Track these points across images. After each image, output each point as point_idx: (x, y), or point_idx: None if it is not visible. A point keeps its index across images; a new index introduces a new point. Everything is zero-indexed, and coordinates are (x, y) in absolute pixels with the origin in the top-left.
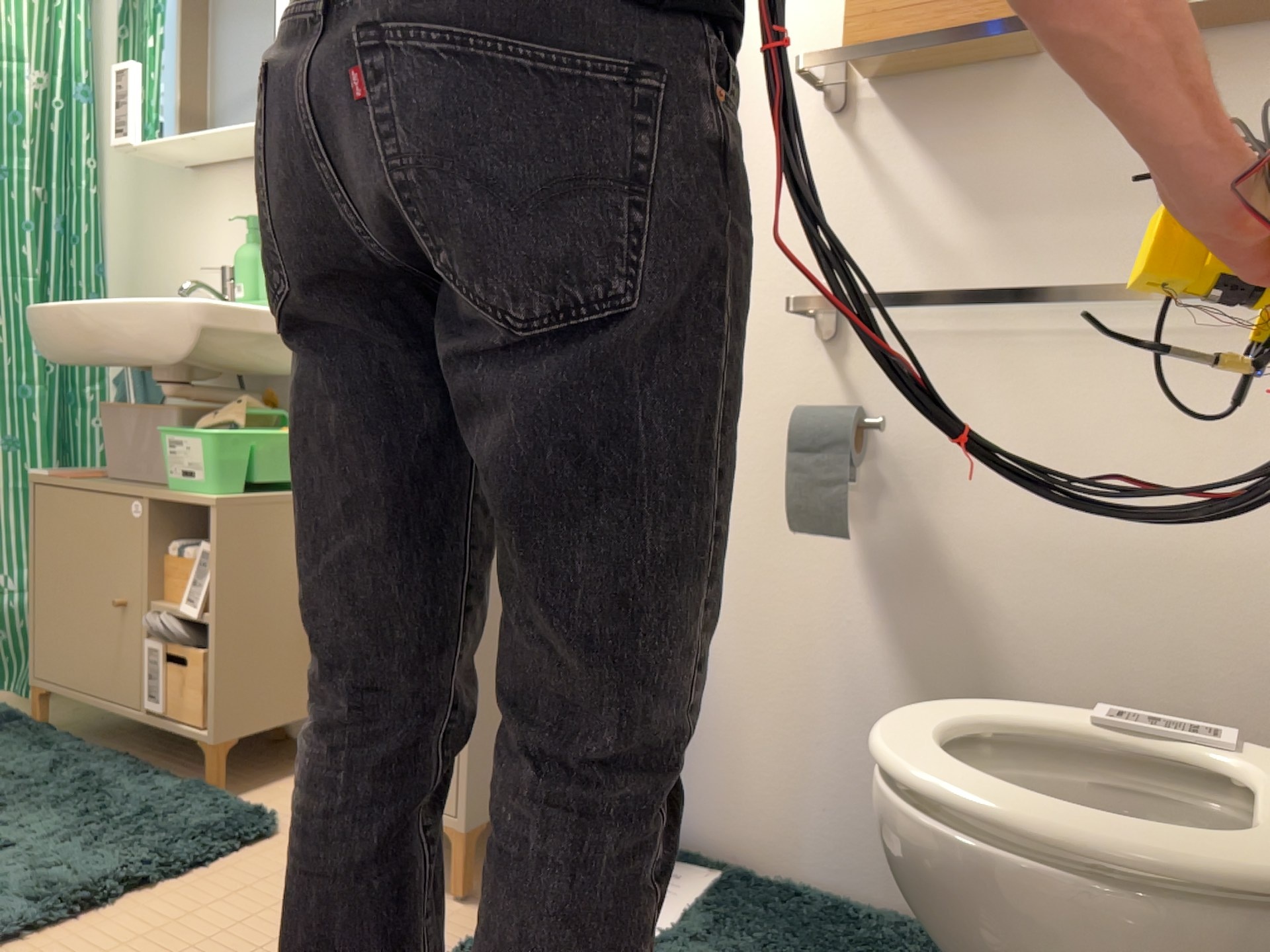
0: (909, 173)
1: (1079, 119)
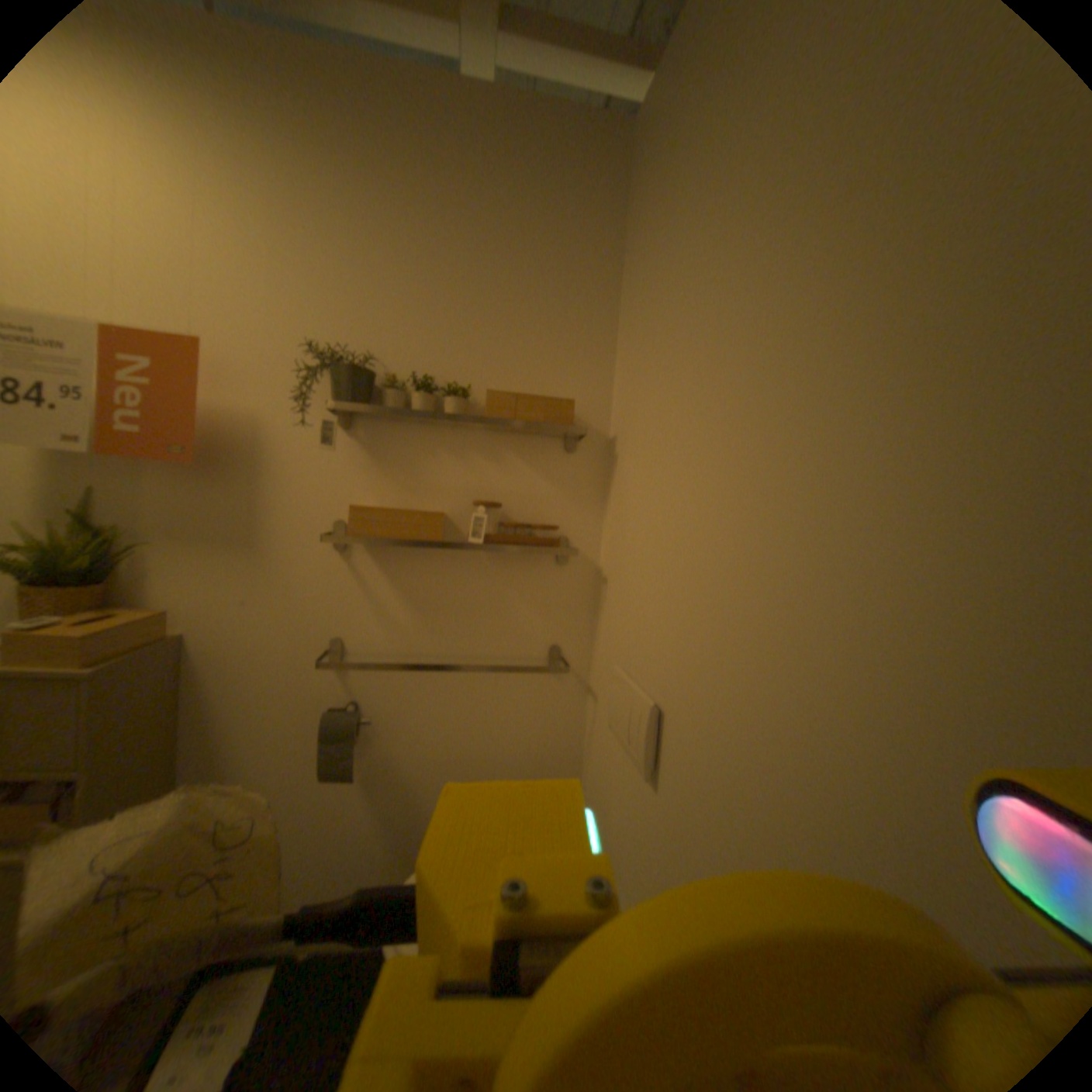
0: (385, 584)
1: (465, 571)
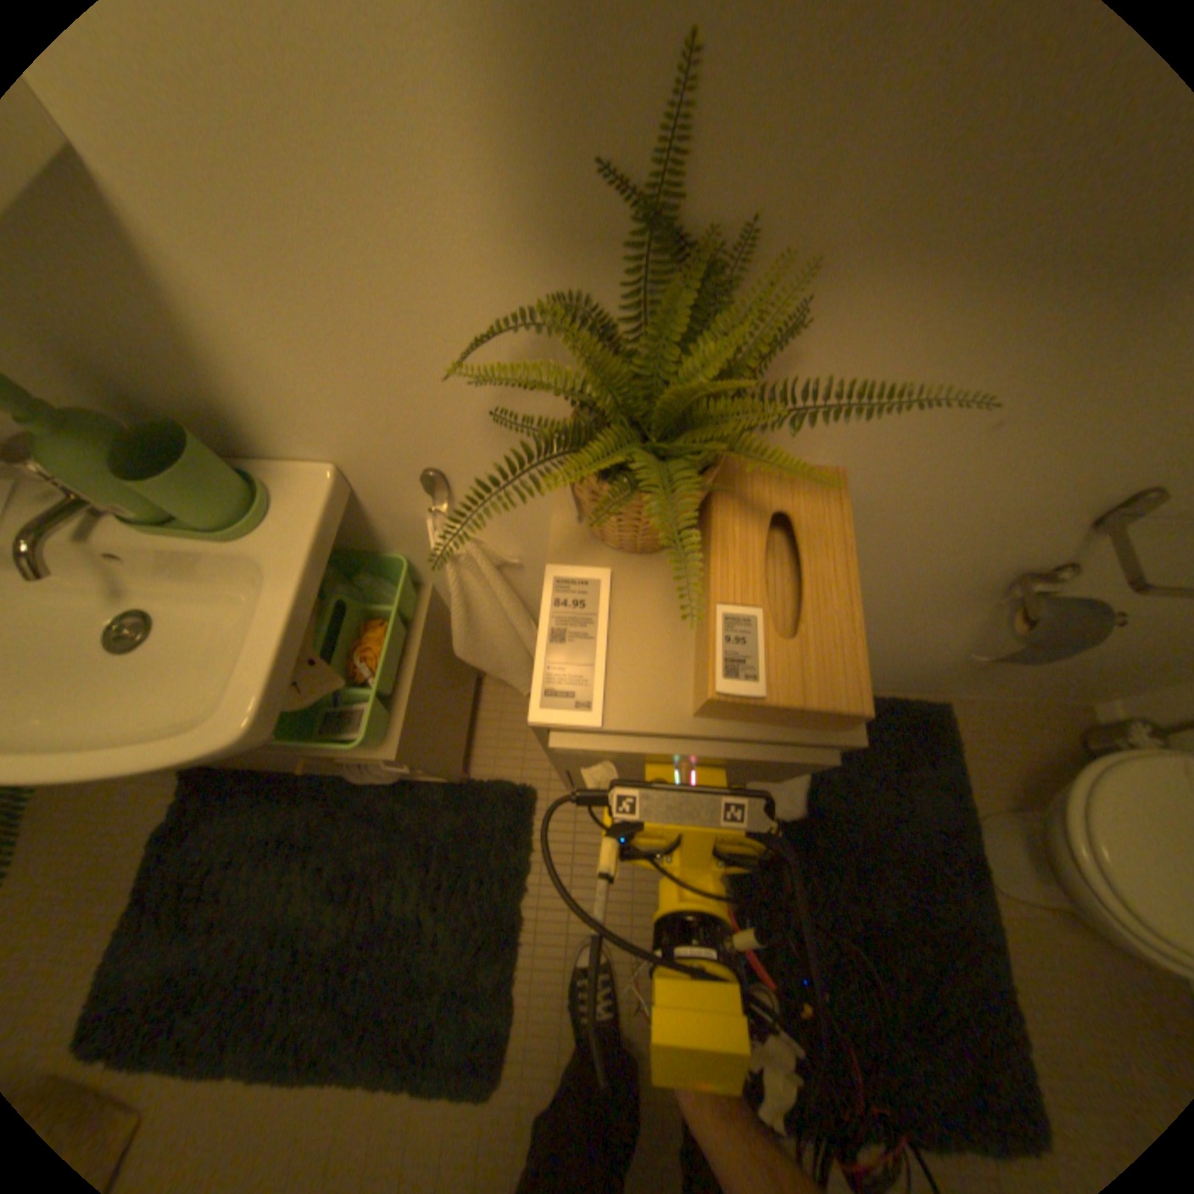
0: None
1: None
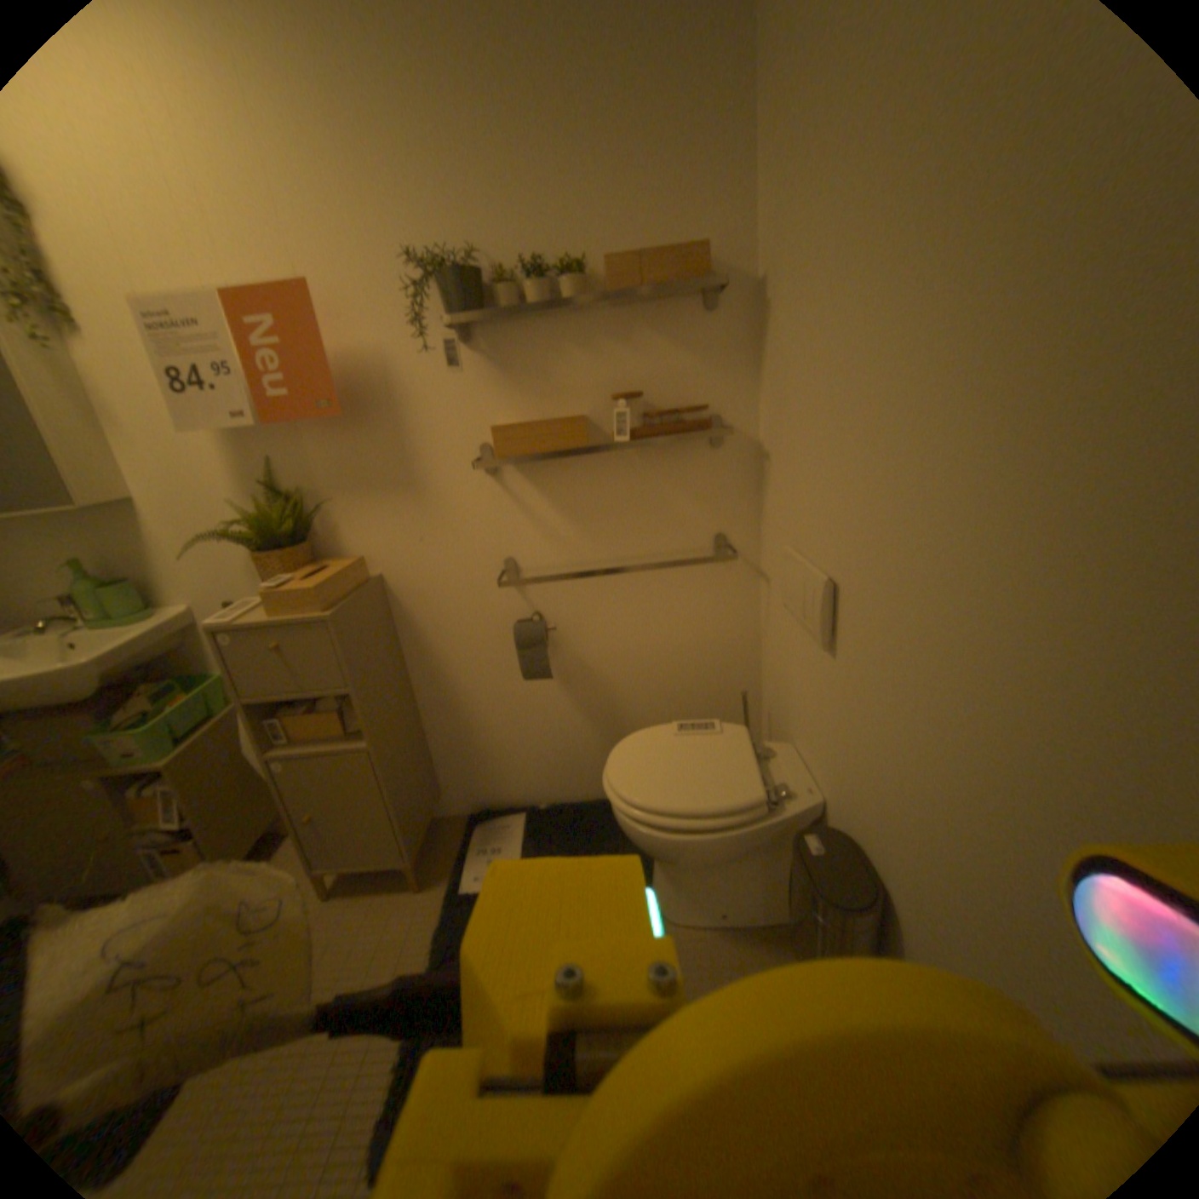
0: (542, 499)
1: (616, 472)
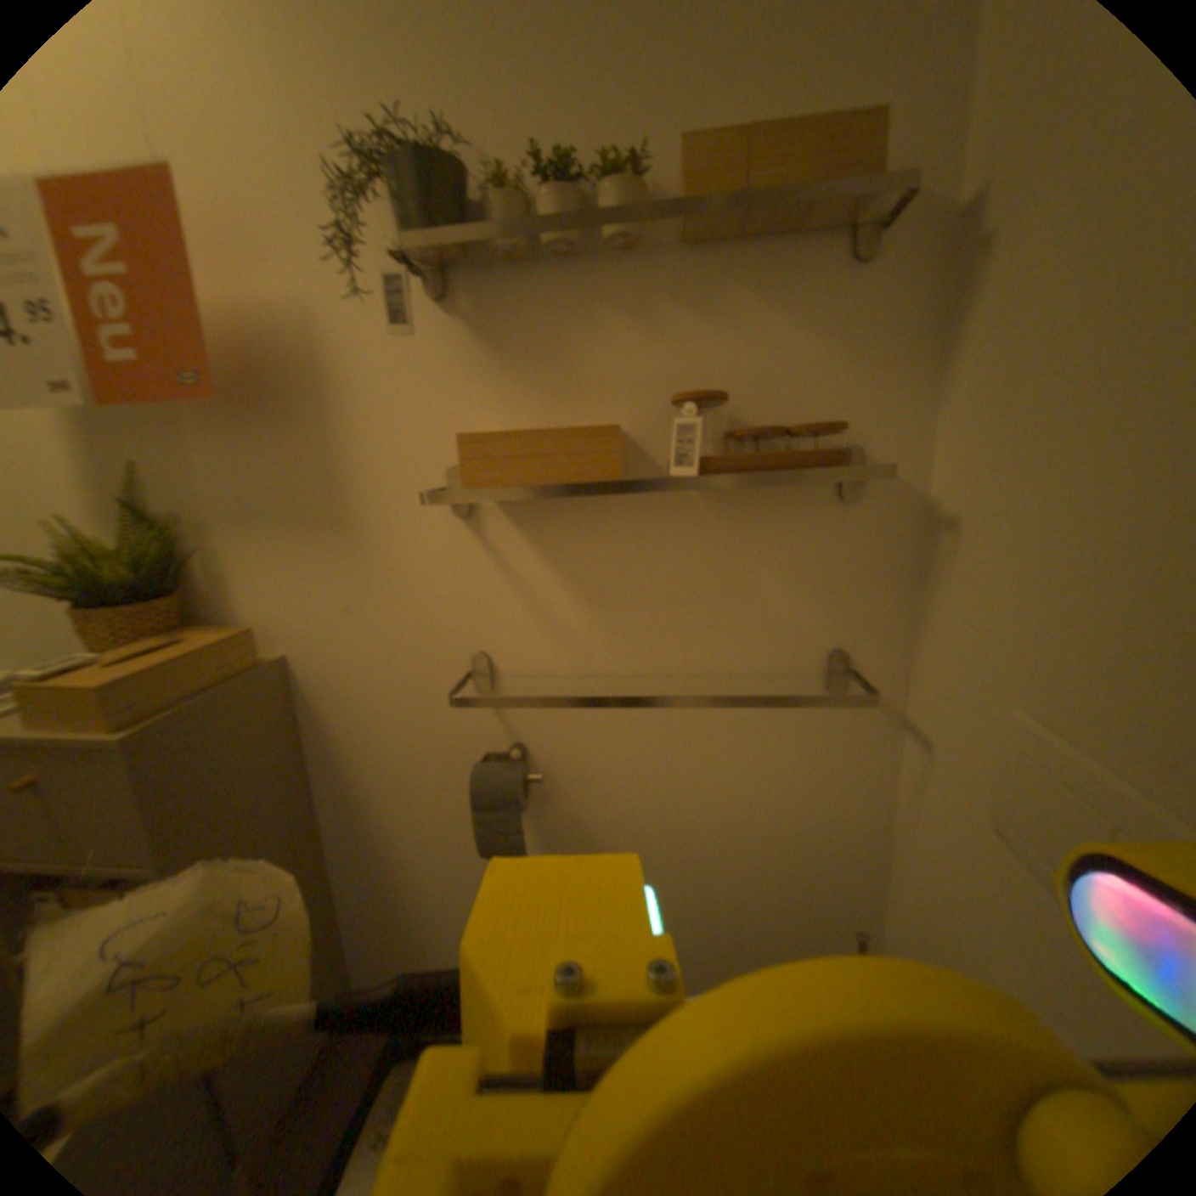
0: (538, 566)
1: (667, 532)
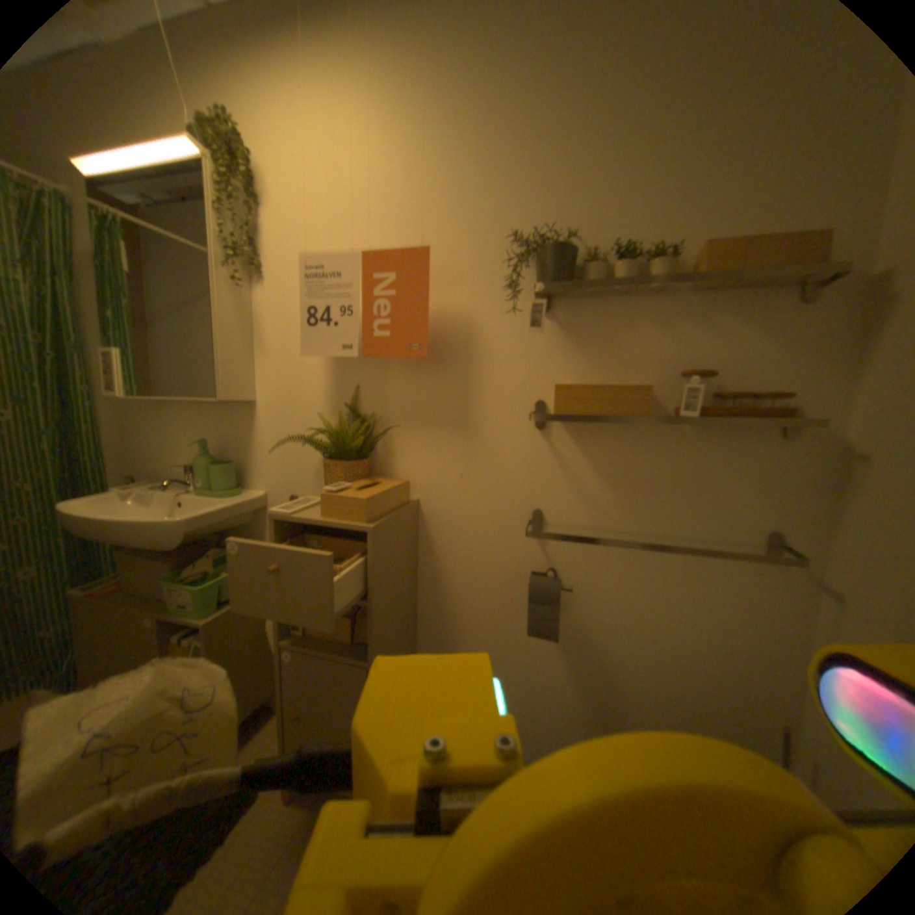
0: (582, 461)
1: (666, 448)
